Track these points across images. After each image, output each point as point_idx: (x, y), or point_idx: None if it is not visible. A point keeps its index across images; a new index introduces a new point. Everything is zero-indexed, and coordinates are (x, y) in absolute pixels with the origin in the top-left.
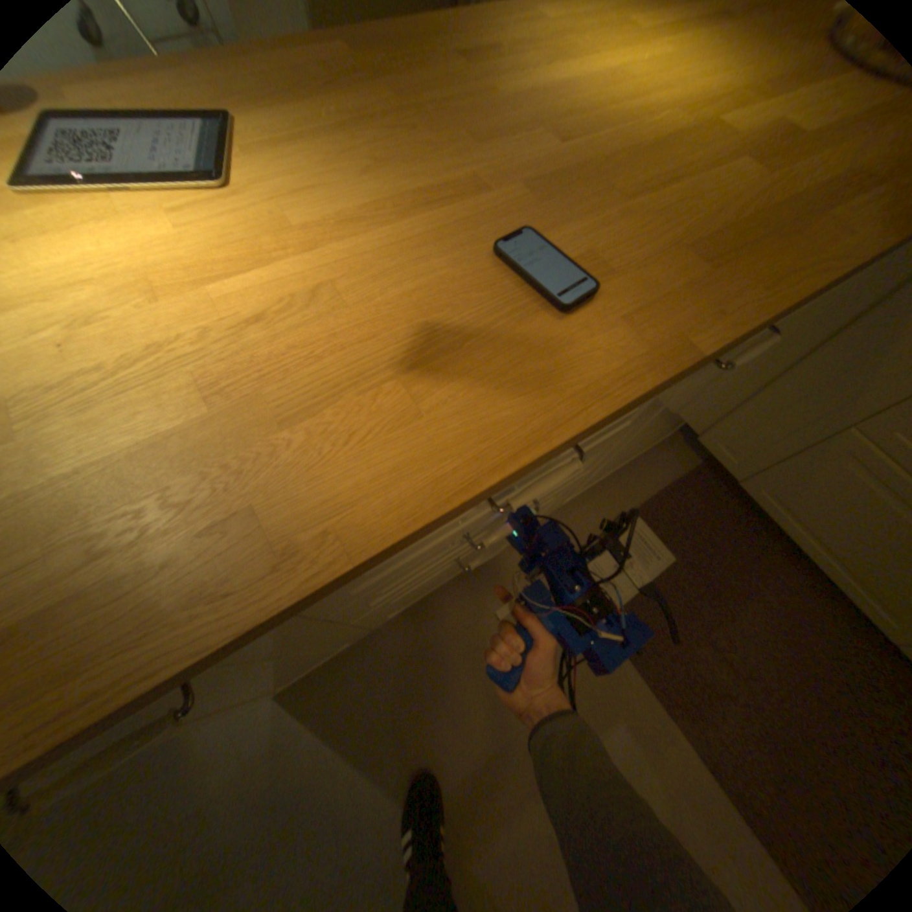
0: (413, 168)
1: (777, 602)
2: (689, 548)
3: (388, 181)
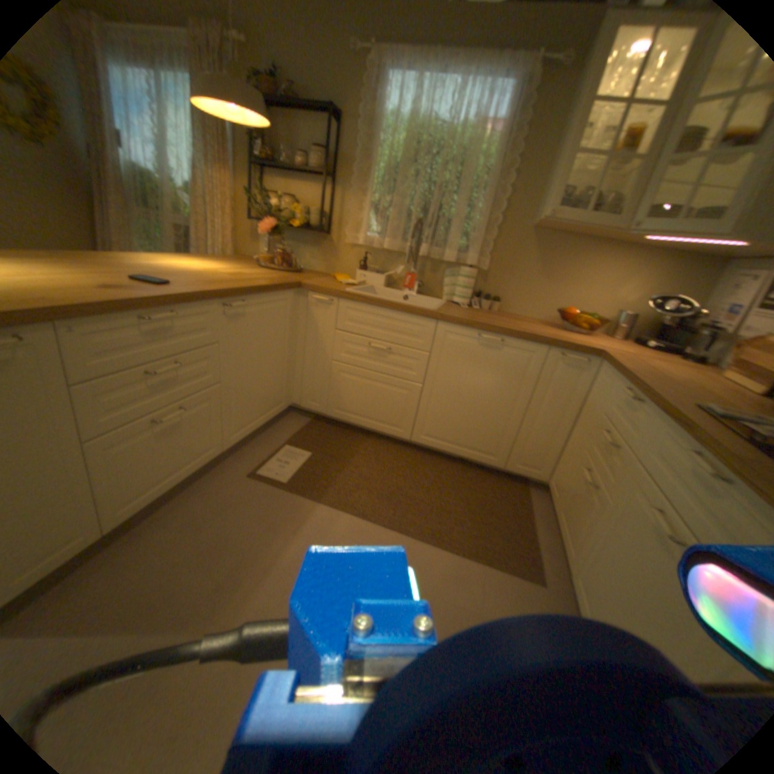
0: (90, 270)
1: (365, 452)
2: (317, 448)
3: (79, 271)
